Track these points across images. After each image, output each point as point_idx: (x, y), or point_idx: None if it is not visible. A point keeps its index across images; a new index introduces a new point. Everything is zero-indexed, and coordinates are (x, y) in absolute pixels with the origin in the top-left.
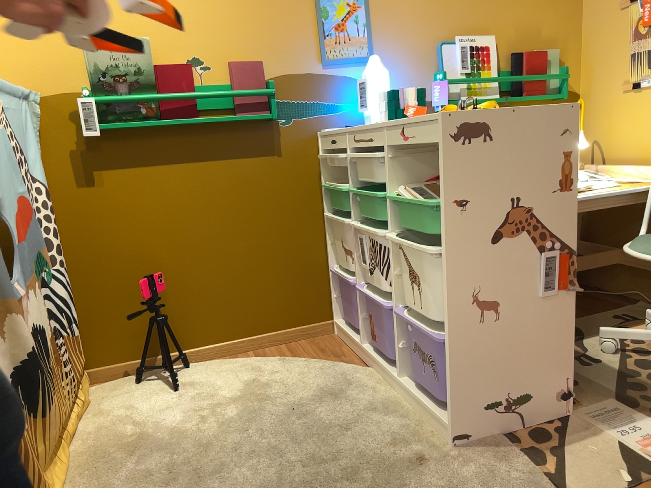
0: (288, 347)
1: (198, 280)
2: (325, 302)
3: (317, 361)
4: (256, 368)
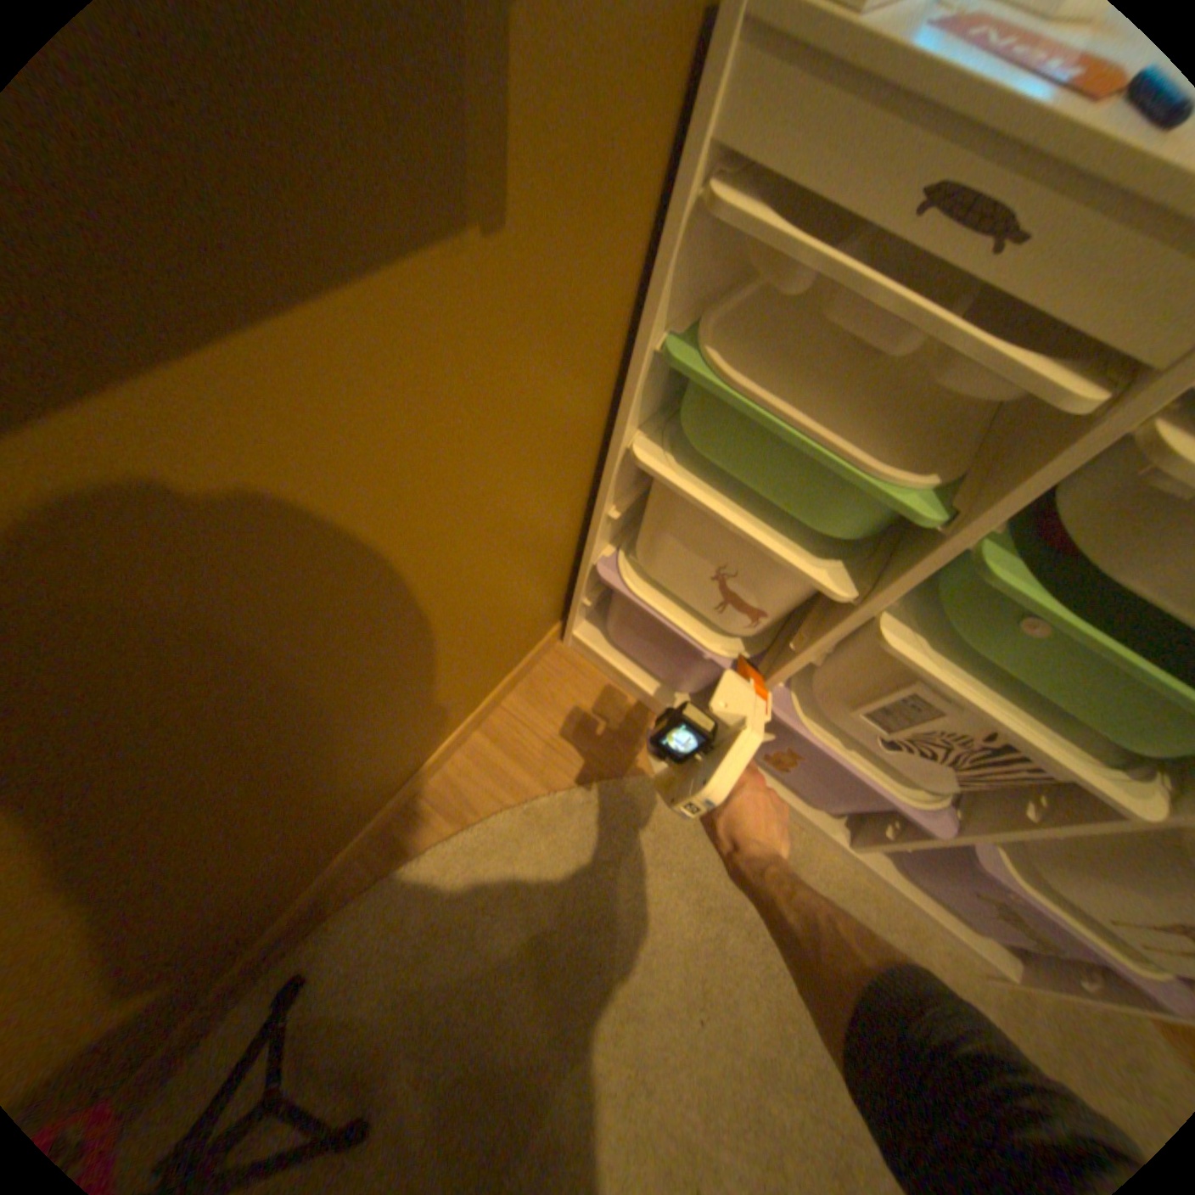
0: (498, 739)
1: (217, 887)
2: (554, 610)
3: (610, 783)
4: (504, 890)
